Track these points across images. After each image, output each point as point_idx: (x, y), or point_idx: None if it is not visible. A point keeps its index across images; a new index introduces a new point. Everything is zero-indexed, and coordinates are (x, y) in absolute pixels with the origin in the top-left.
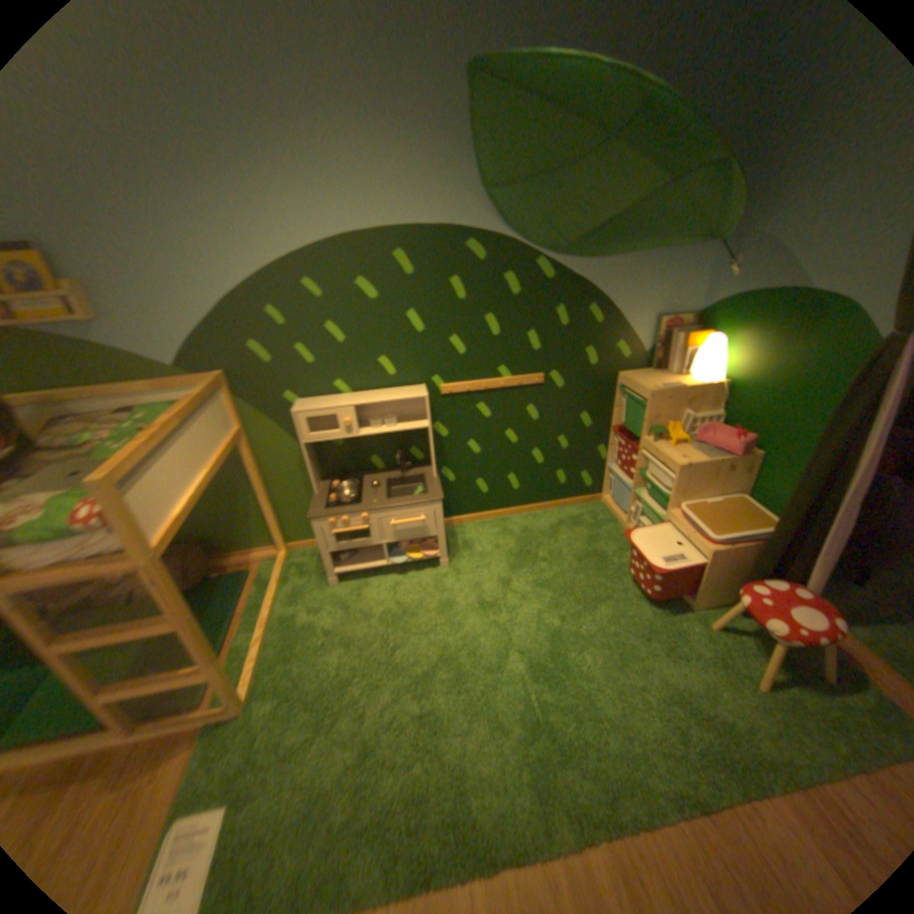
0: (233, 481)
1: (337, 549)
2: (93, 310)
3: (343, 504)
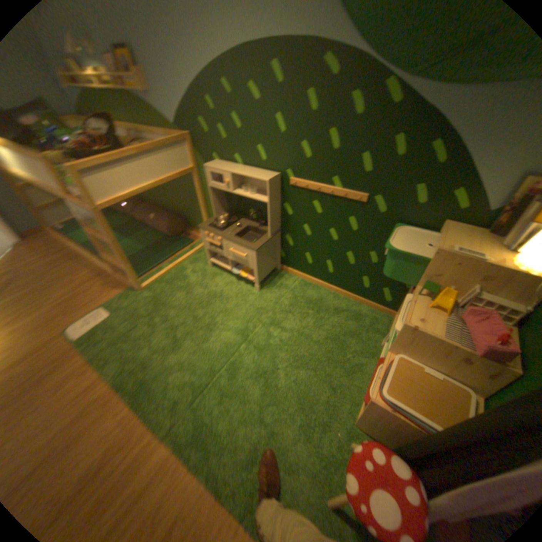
0: (195, 194)
1: (210, 249)
2: (147, 85)
3: (215, 227)
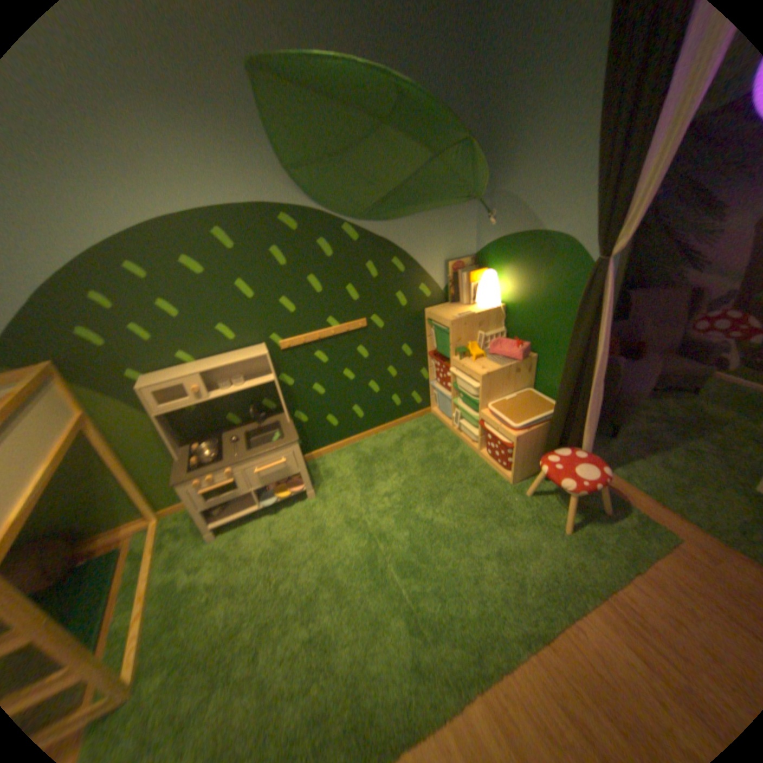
0: (84, 465)
1: (206, 506)
2: None
3: (205, 464)
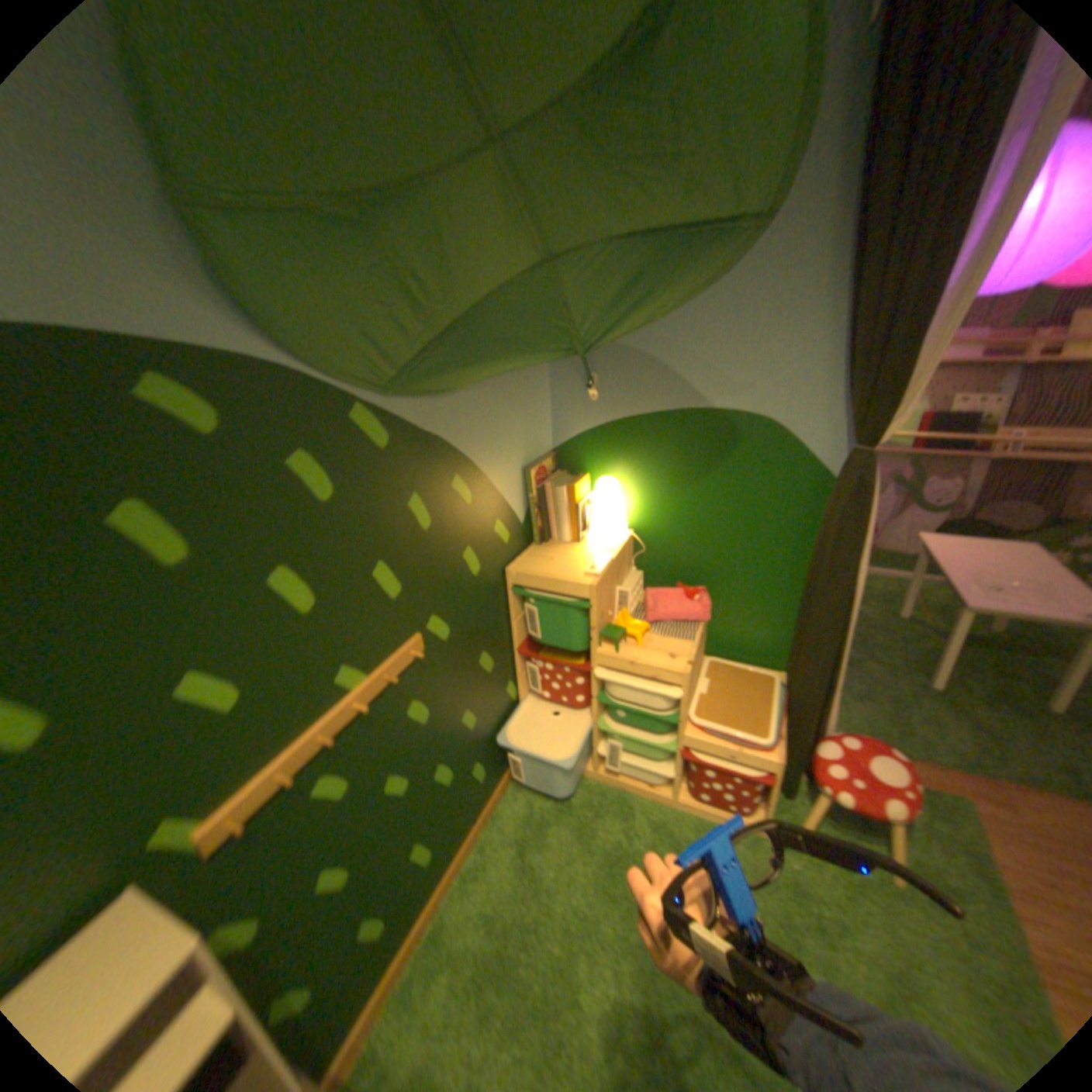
0: None
1: None
2: None
3: None
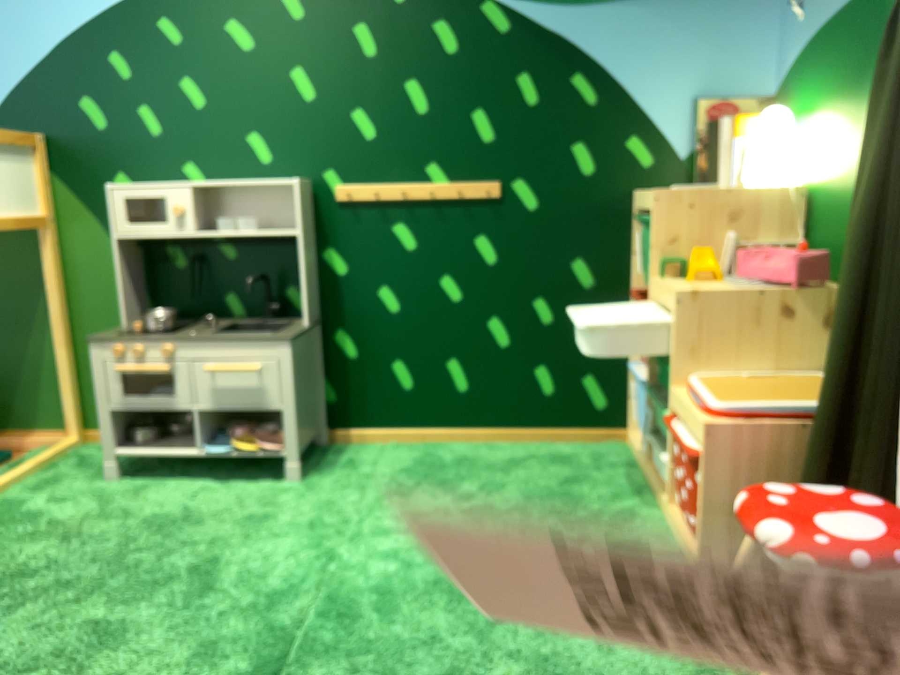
0: (25, 305)
1: (120, 406)
2: None
3: (143, 331)
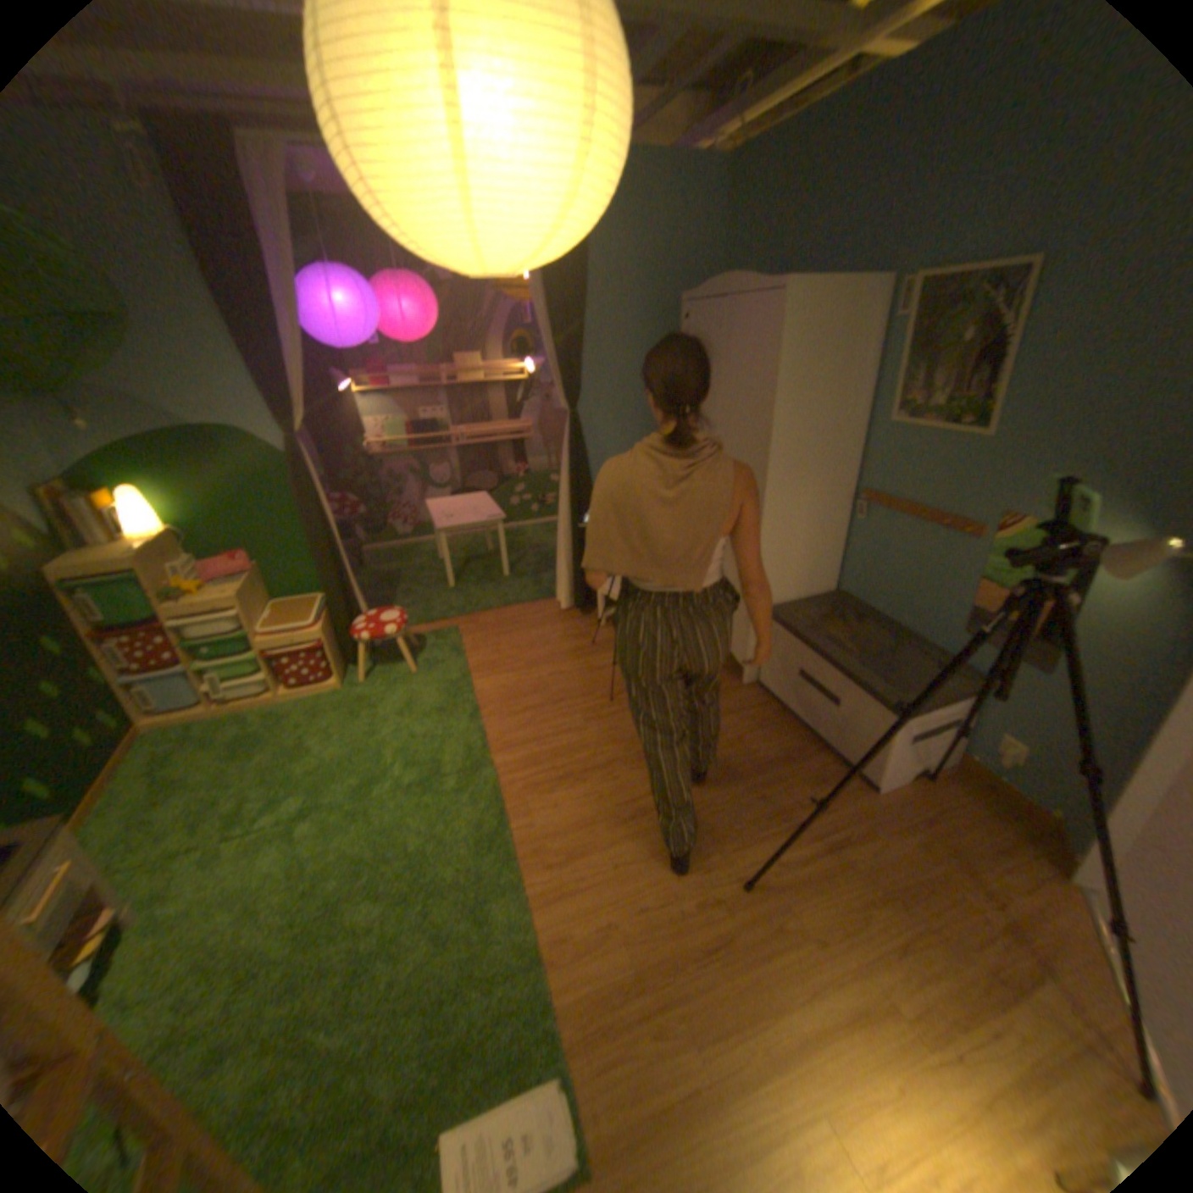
0: None
1: None
2: None
3: None
